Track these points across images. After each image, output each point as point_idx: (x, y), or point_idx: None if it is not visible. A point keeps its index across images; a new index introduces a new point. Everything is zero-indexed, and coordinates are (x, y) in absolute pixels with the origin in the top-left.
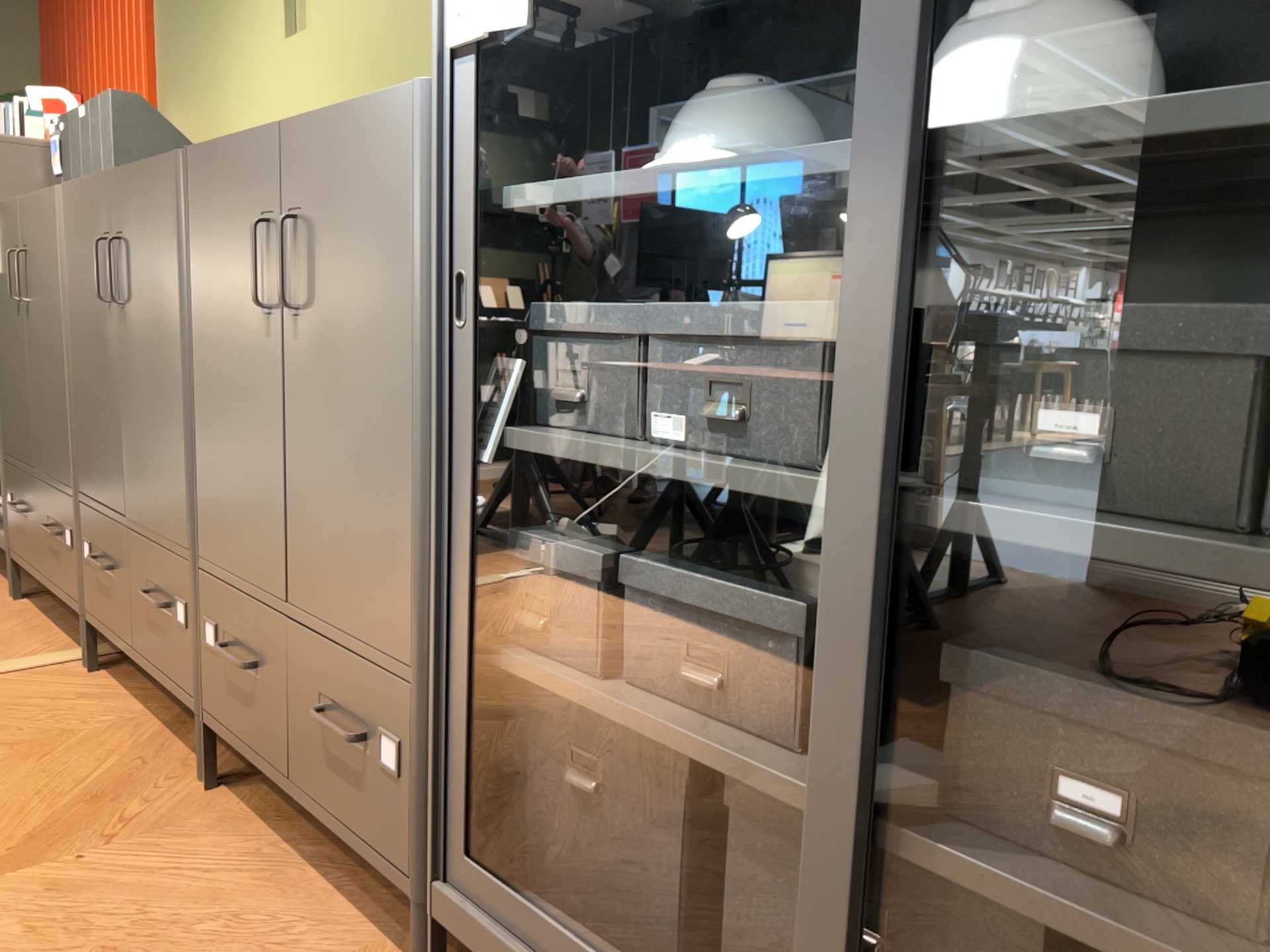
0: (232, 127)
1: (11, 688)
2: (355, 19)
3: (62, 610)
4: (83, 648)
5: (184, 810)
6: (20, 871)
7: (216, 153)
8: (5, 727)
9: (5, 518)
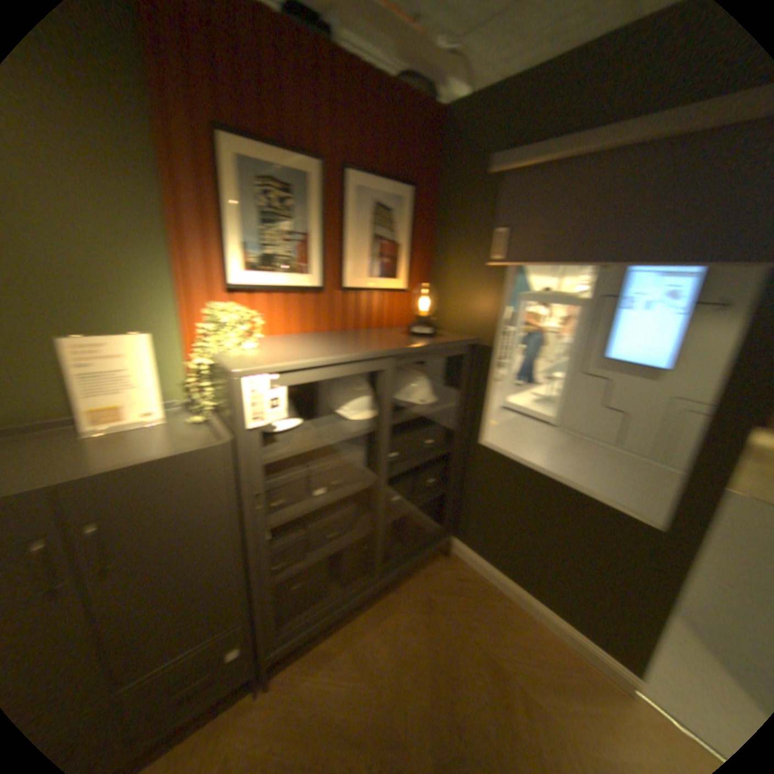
0: None
1: None
2: None
3: None
4: None
5: None
6: None
7: None
8: None
9: None
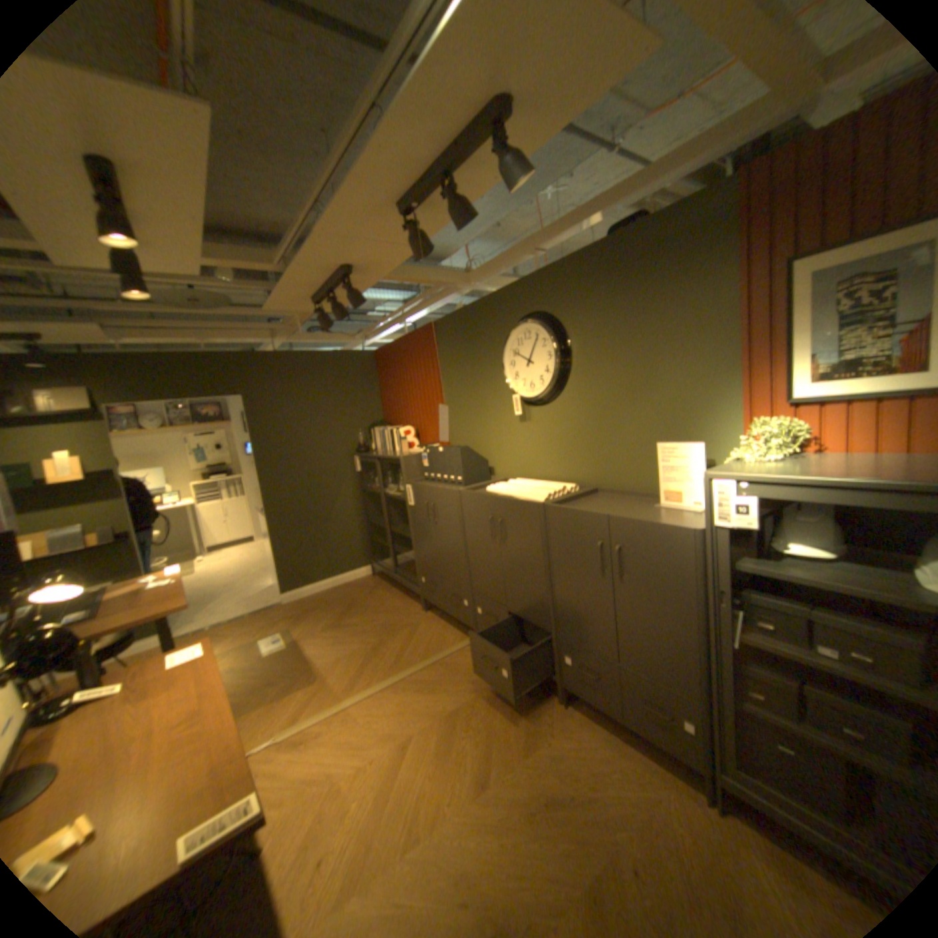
0: (491, 446)
1: (461, 660)
2: (558, 423)
3: (444, 617)
4: (467, 637)
5: (564, 718)
6: (534, 750)
7: (566, 512)
8: (474, 680)
9: (412, 581)
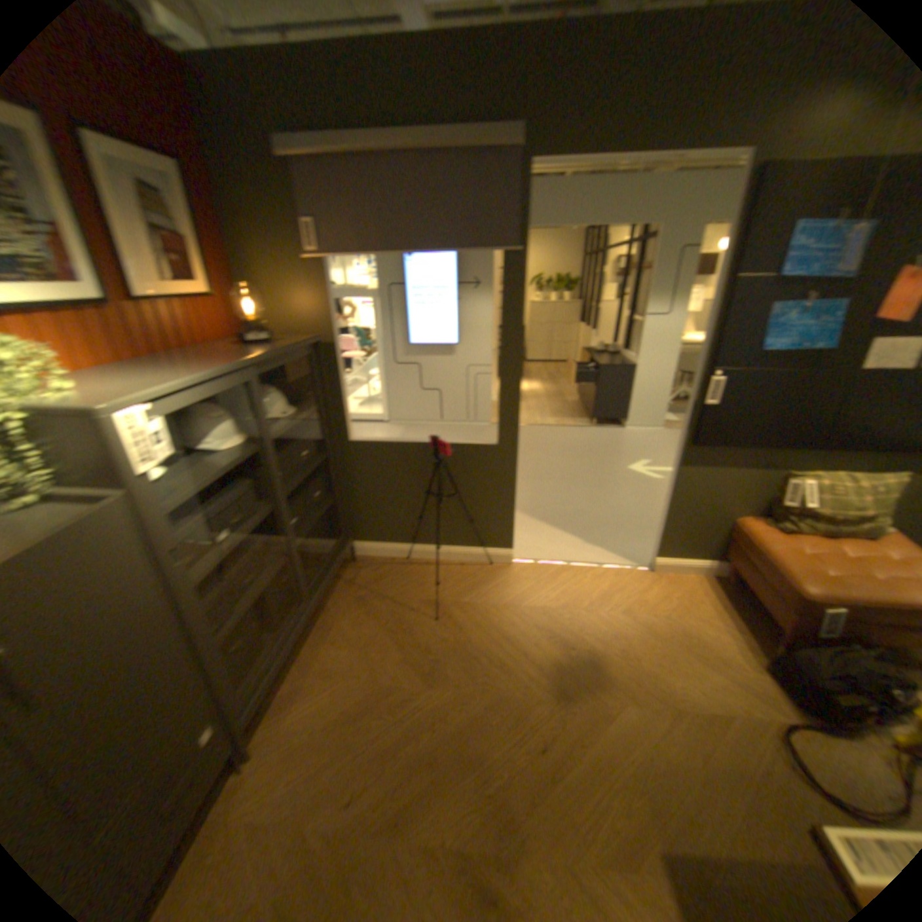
0: None
1: None
2: None
3: None
4: None
5: None
6: None
7: None
8: None
9: None
